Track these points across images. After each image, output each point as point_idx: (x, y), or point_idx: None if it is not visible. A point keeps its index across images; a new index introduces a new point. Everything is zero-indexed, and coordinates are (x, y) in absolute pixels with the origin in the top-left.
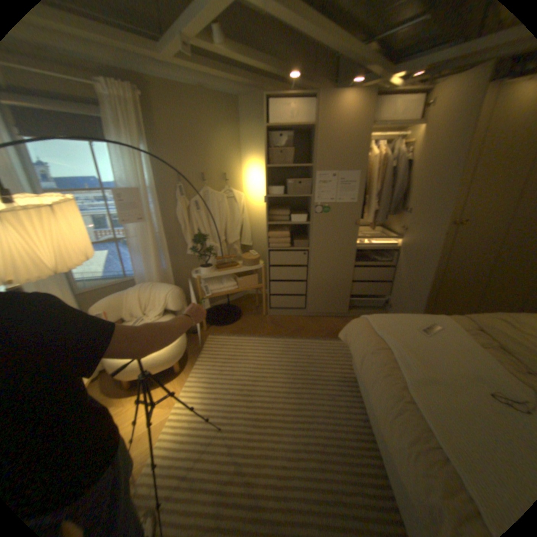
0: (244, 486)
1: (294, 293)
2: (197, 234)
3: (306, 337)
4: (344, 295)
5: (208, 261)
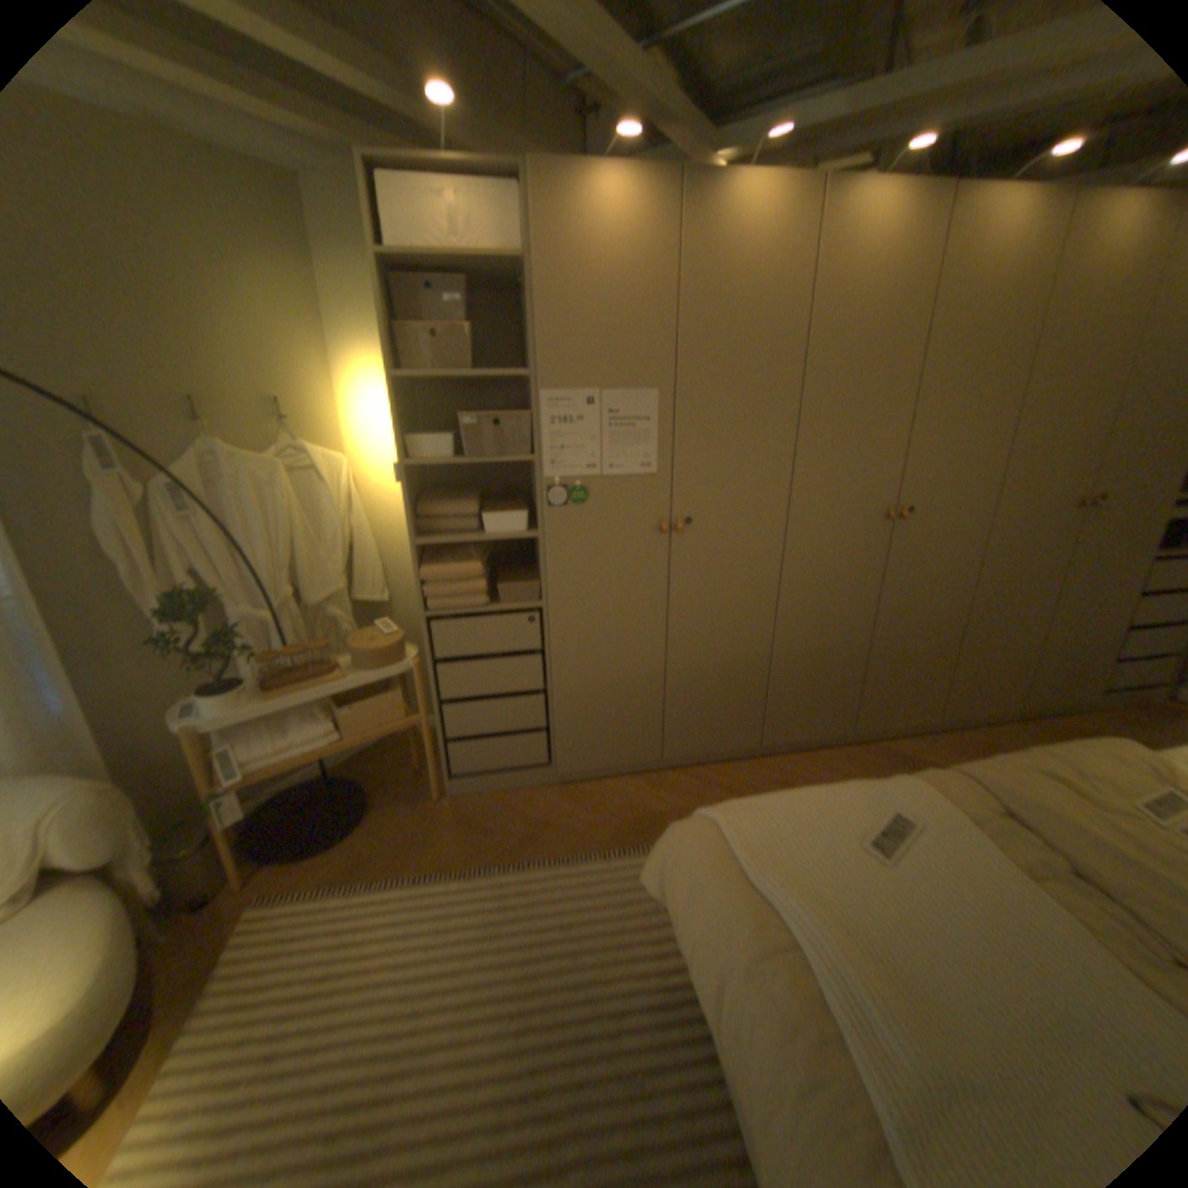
0: None
1: (513, 727)
2: (173, 591)
3: (554, 858)
4: (646, 716)
5: (224, 673)
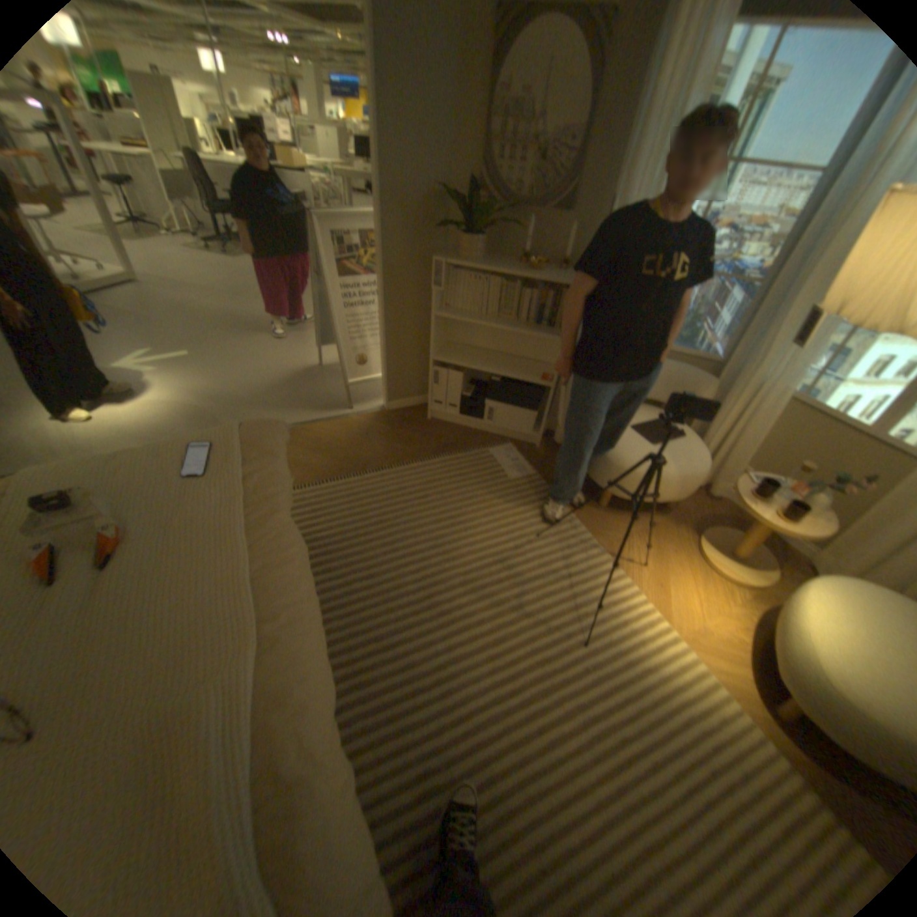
0: (500, 601)
1: None
2: None
3: None
4: None
5: None
